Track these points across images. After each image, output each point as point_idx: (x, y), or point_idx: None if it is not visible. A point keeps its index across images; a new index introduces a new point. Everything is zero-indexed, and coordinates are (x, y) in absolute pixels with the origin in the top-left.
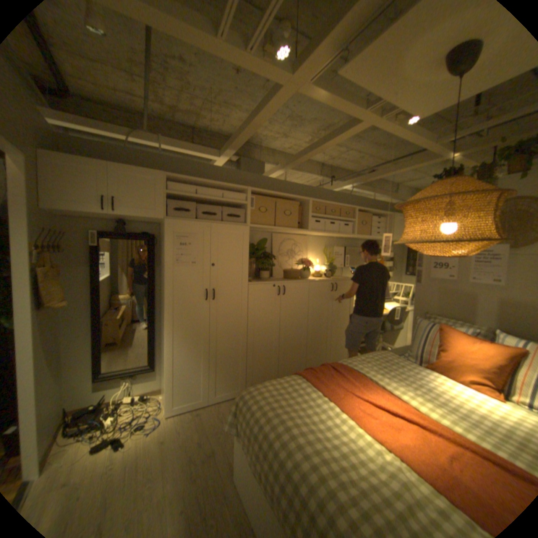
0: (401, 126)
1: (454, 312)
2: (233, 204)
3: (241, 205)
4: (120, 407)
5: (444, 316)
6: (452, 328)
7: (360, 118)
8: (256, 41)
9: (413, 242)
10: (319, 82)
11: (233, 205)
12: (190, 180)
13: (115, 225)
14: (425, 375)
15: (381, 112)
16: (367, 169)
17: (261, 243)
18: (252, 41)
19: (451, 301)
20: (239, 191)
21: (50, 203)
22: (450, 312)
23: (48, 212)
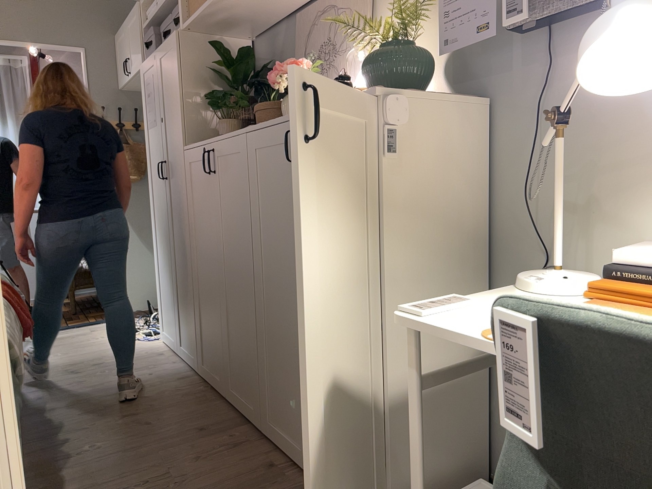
0: None
1: None
2: None
3: None
4: None
5: None
6: None
7: None
8: None
9: None
10: None
11: None
12: None
13: None
14: None
15: None
16: None
17: (245, 53)
18: None
19: None
20: None
21: (119, 83)
22: None
23: (137, 92)
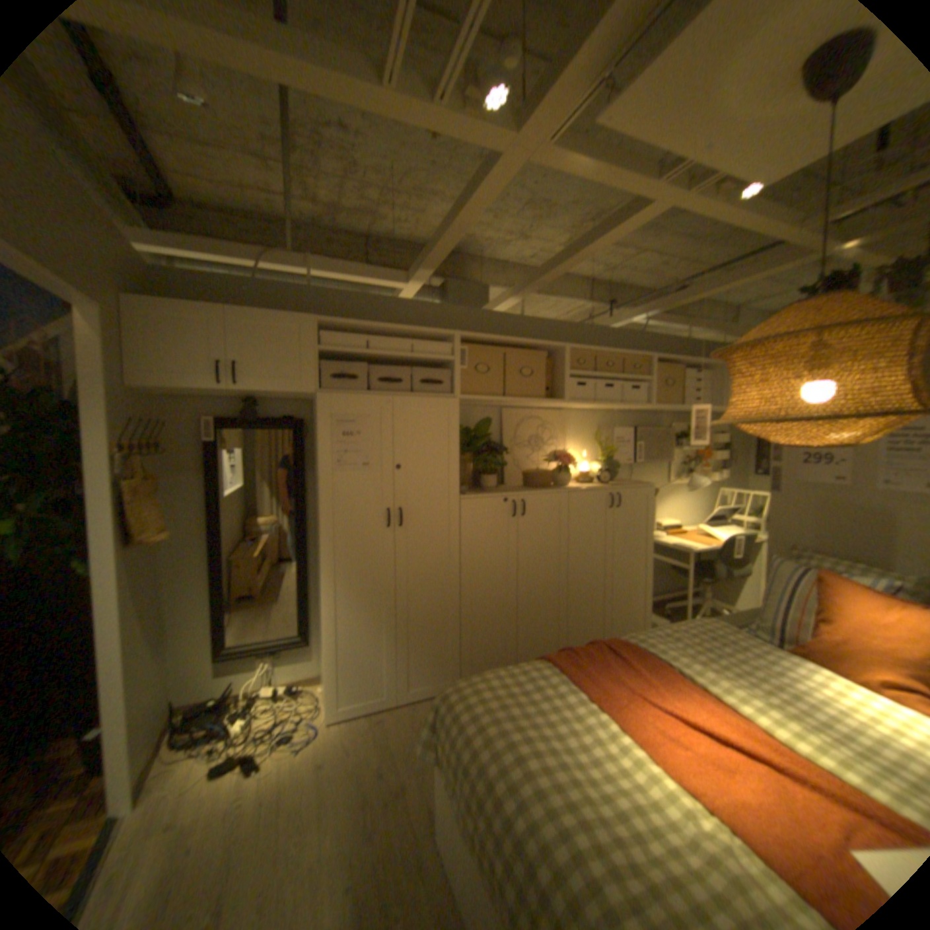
0: (728, 203)
1: (849, 547)
2: (431, 362)
3: (443, 363)
4: (254, 705)
5: (829, 554)
6: (844, 578)
7: (649, 197)
8: (448, 85)
9: (746, 422)
10: (567, 141)
11: (429, 364)
12: (356, 327)
13: (240, 407)
14: (790, 668)
15: (688, 182)
16: (676, 284)
17: (481, 426)
18: (443, 85)
19: (843, 526)
20: (440, 339)
21: (139, 378)
22: (841, 546)
23: (136, 392)
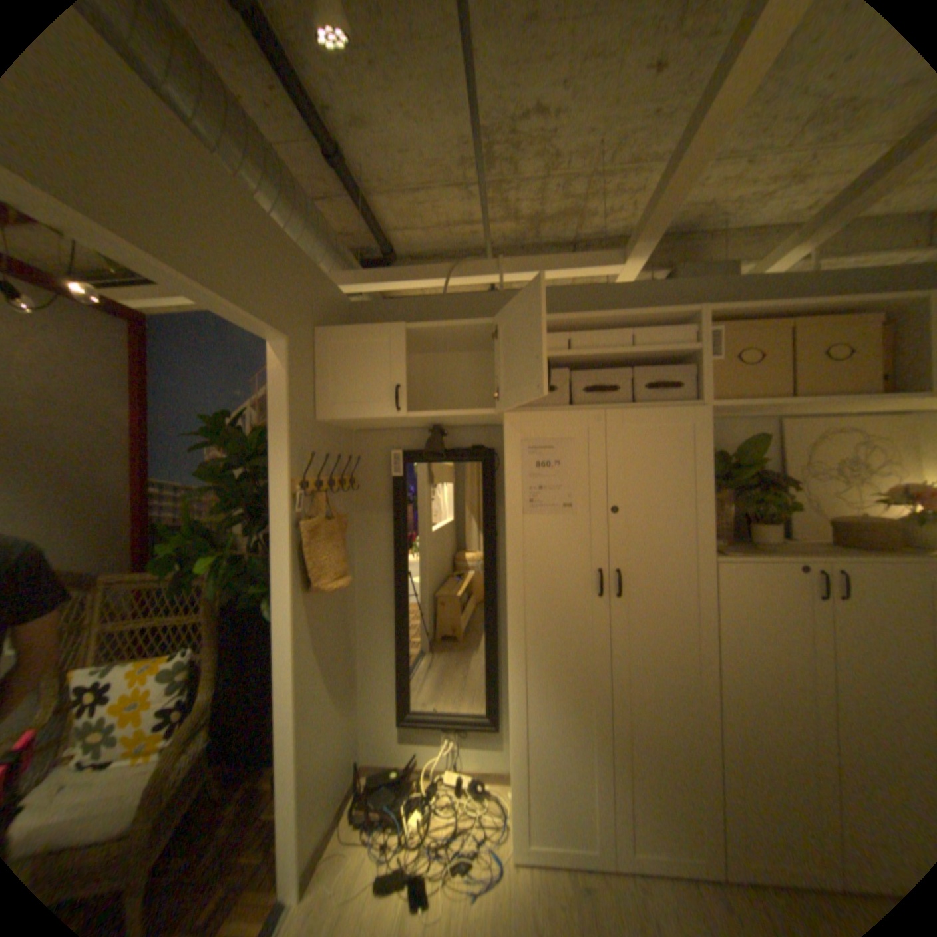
0: None
1: None
2: (662, 357)
3: (682, 356)
4: (438, 791)
5: None
6: None
7: None
8: None
9: None
10: None
11: (660, 361)
12: (554, 323)
13: (429, 438)
14: None
15: None
16: None
17: (749, 448)
18: None
19: None
20: (677, 322)
21: (329, 412)
22: None
23: (332, 427)
